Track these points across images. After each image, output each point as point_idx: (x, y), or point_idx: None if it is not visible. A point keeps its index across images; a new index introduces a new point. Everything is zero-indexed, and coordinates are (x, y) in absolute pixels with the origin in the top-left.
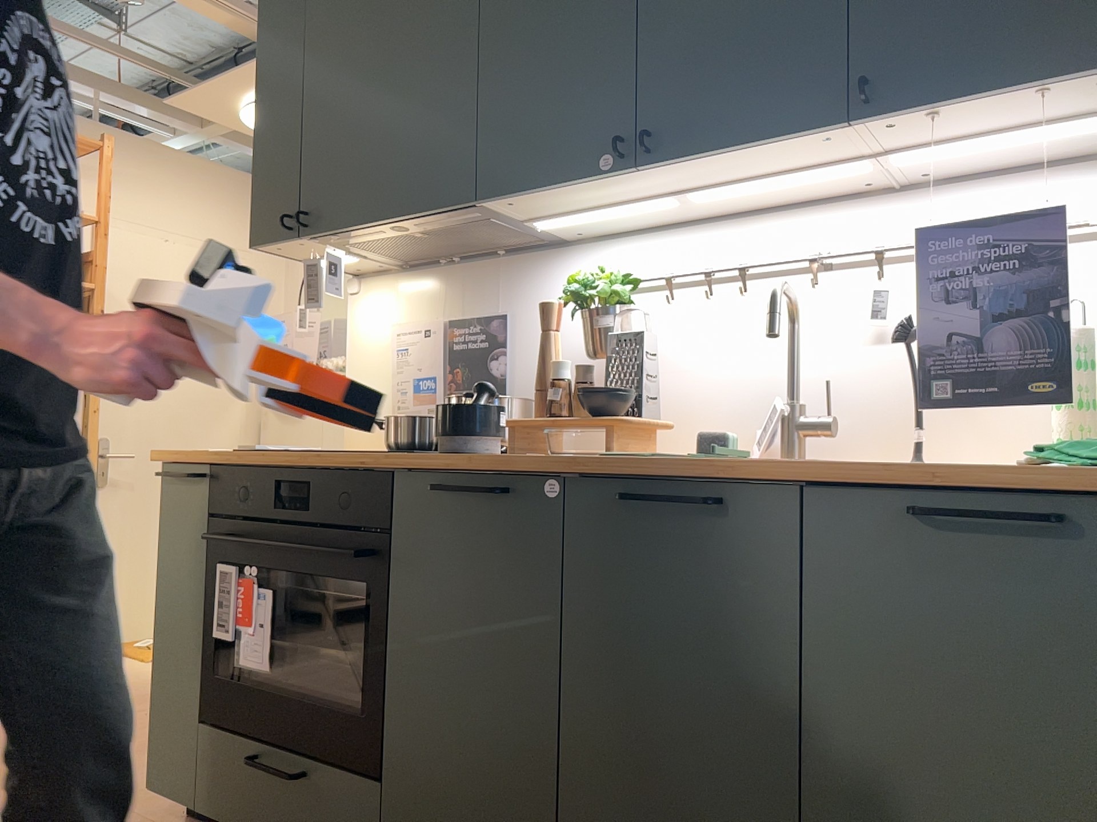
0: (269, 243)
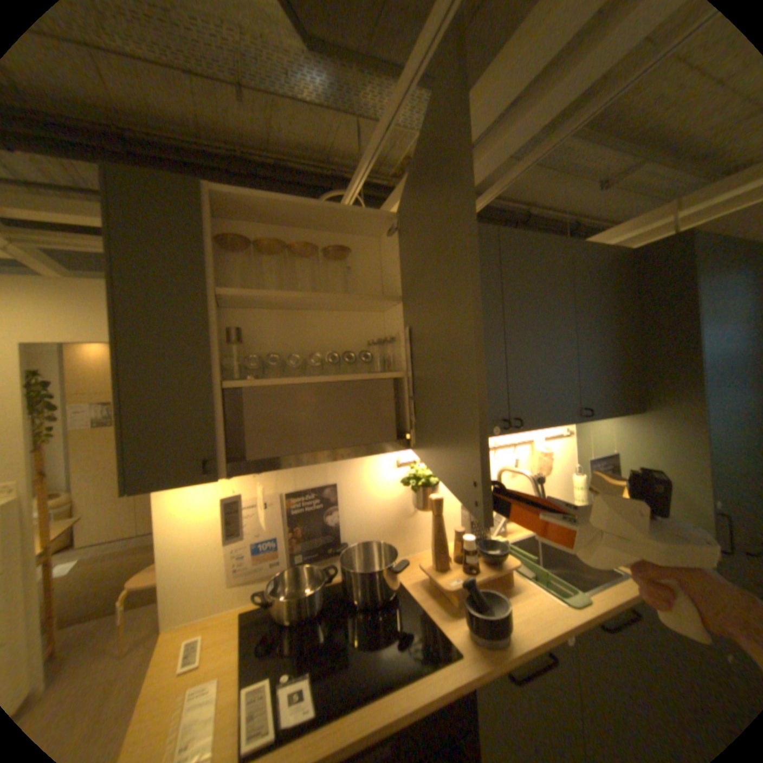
0: (155, 486)
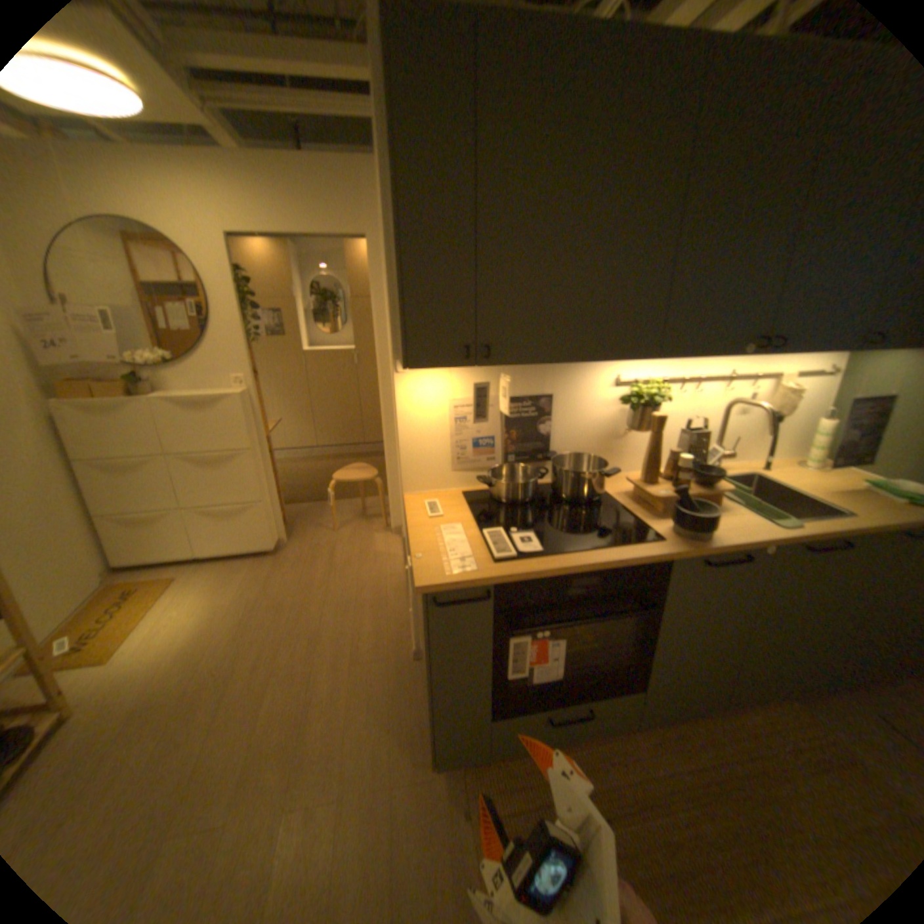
0: (426, 365)
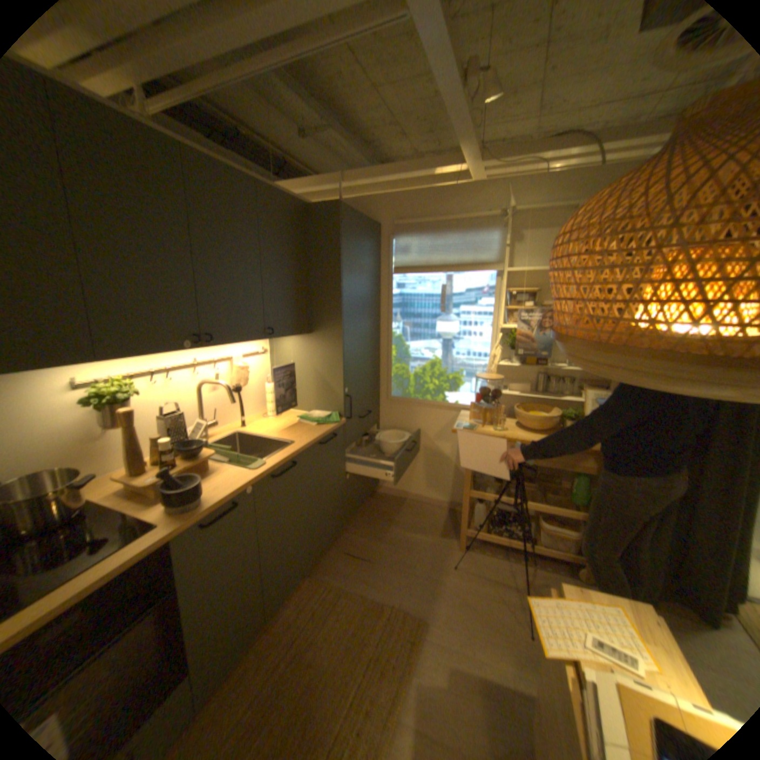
0: None
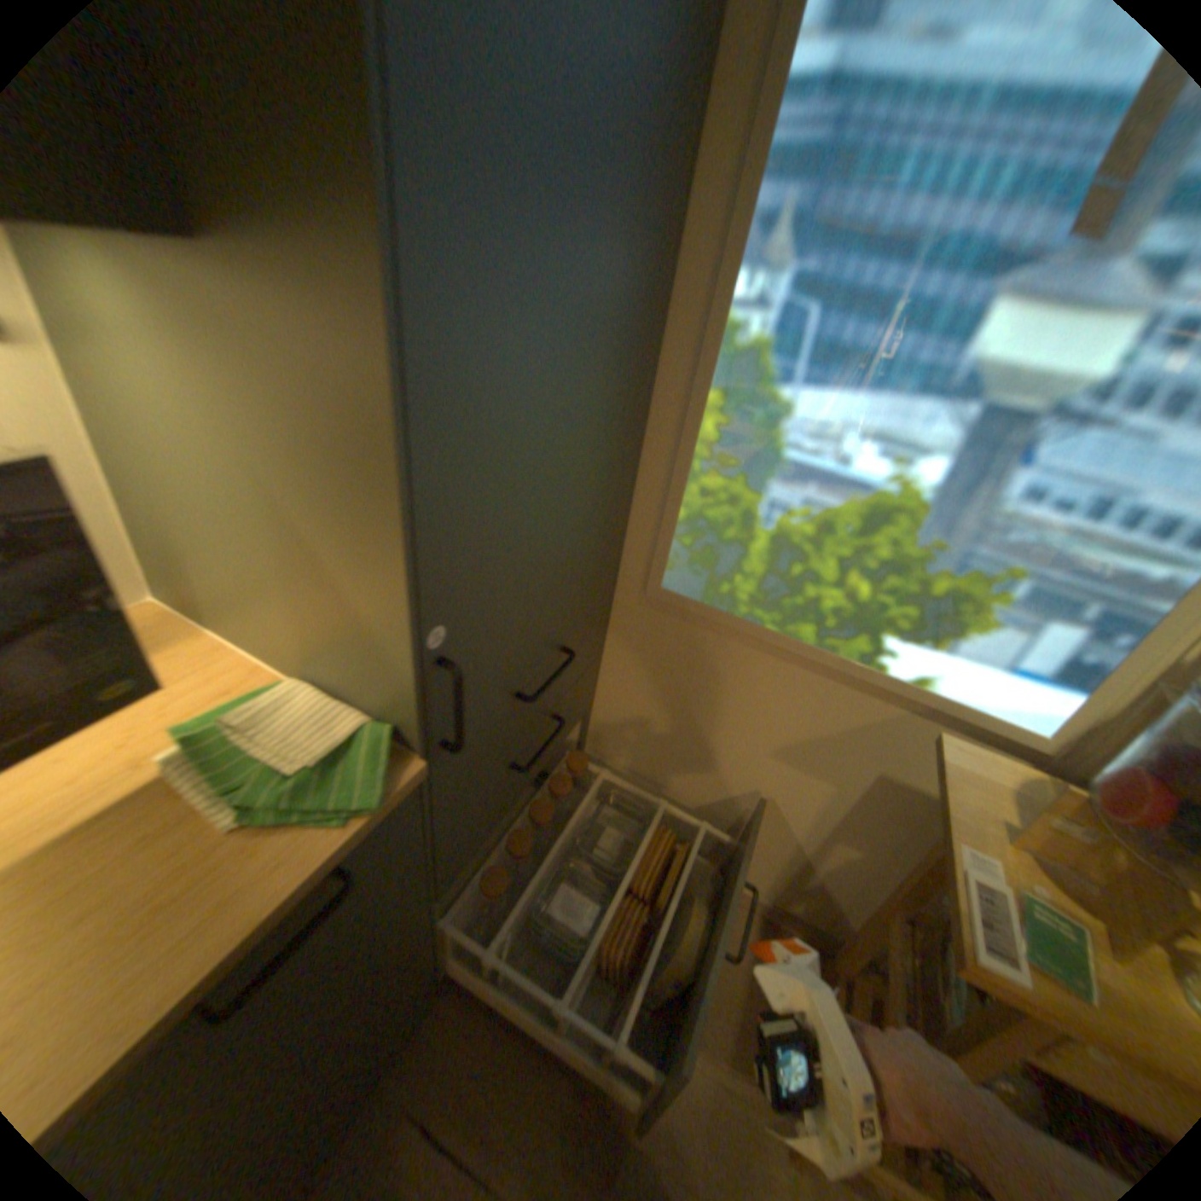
0: None
